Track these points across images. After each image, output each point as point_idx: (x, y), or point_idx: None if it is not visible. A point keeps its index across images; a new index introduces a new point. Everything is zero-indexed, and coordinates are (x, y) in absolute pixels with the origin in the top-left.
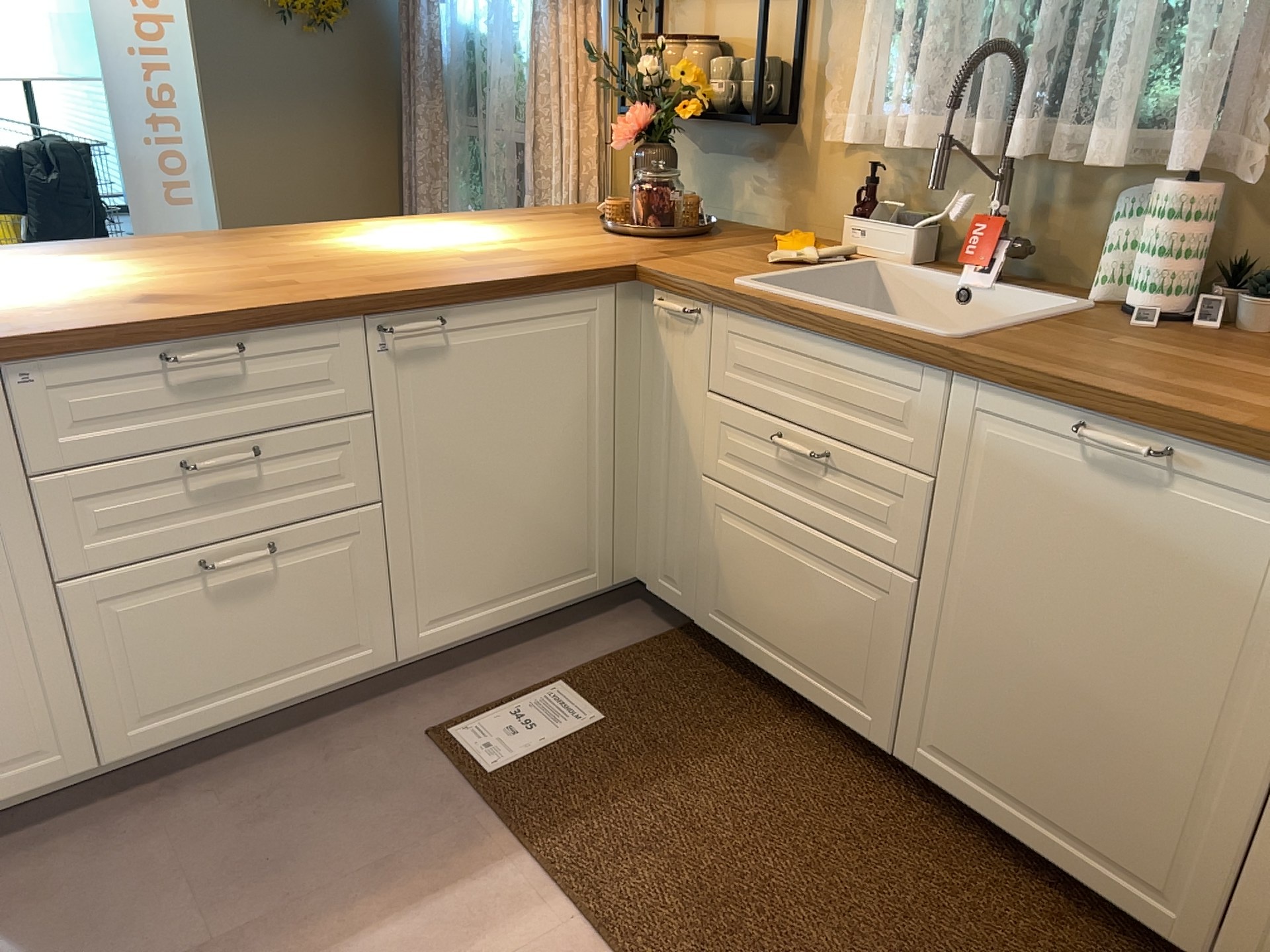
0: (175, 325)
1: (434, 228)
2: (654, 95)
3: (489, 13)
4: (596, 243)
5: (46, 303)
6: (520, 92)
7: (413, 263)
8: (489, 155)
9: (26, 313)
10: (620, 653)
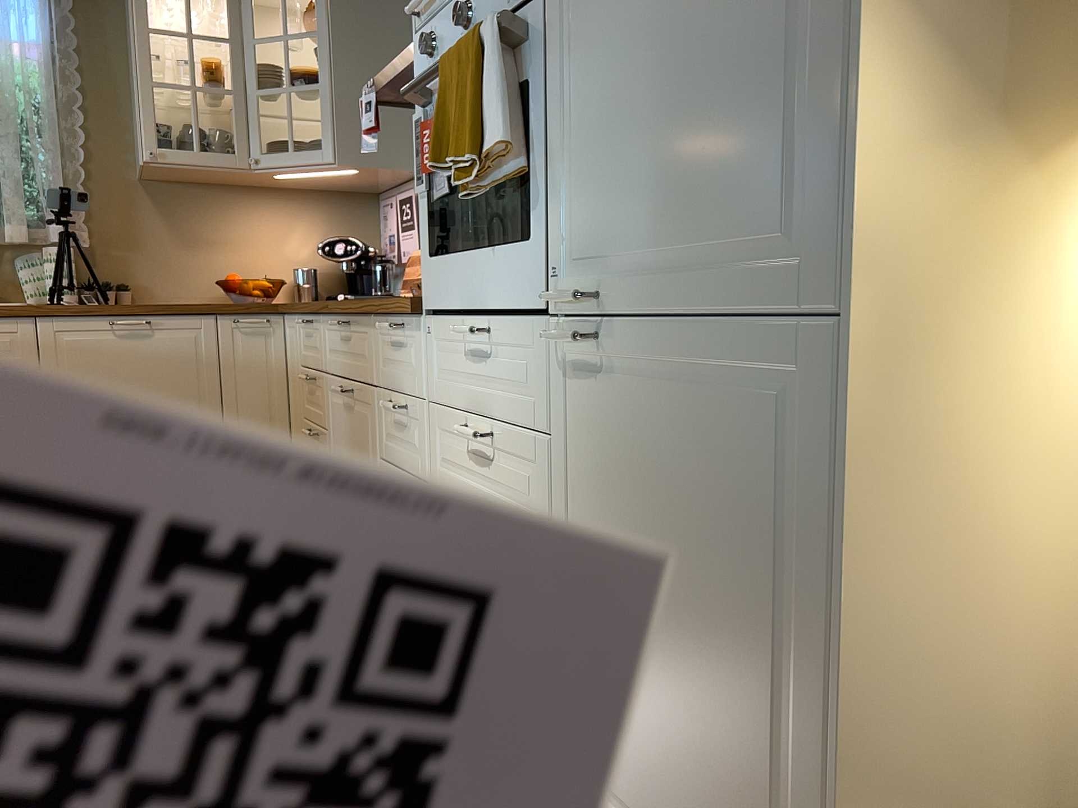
0: None
1: None
2: None
3: None
4: None
5: None
6: None
7: None
8: None
9: None
10: None
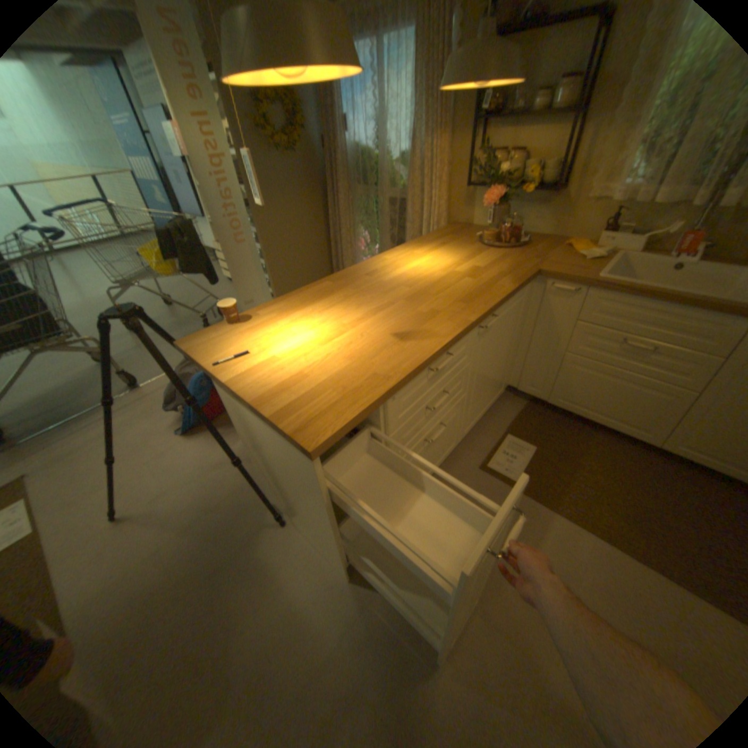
0: (434, 354)
1: (417, 255)
2: (504, 178)
3: (373, 134)
4: (498, 255)
5: (358, 350)
6: (396, 174)
7: (455, 285)
8: (379, 204)
9: (363, 360)
10: (518, 417)
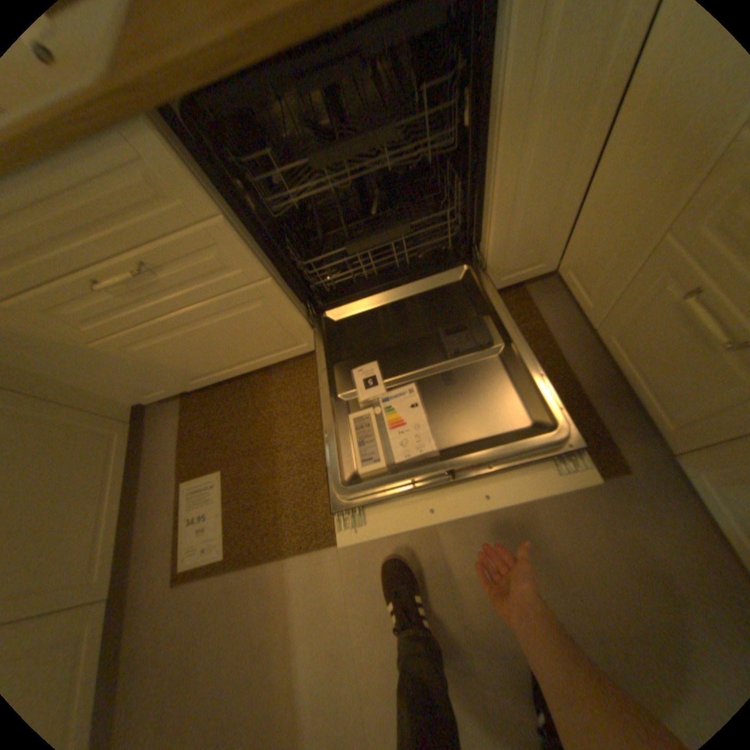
0: None
1: None
2: None
3: None
4: None
5: None
6: None
7: None
8: None
9: None
10: (179, 439)
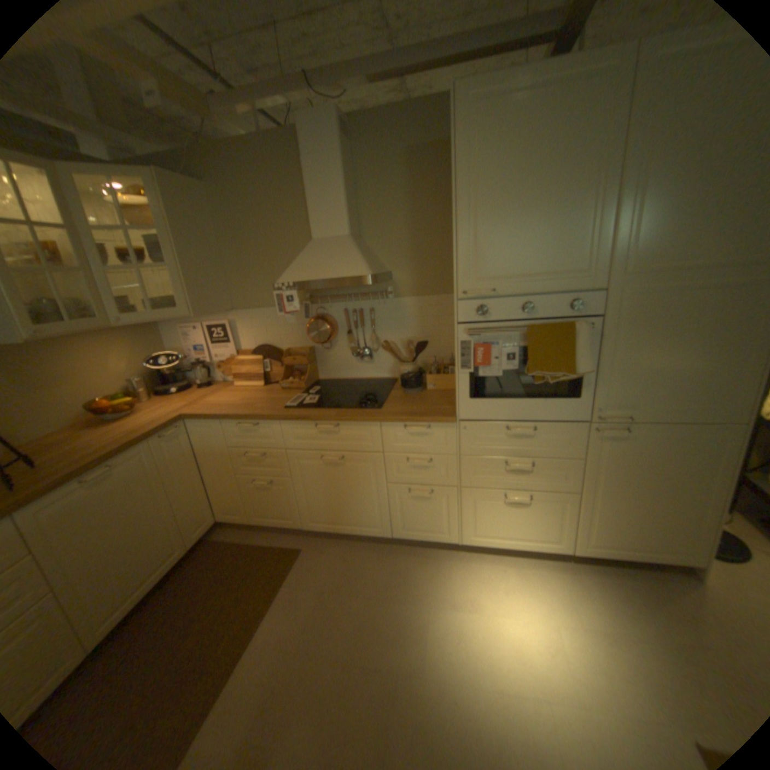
0: None
1: None
2: None
3: None
4: None
5: None
6: None
7: None
8: None
9: None
10: None
